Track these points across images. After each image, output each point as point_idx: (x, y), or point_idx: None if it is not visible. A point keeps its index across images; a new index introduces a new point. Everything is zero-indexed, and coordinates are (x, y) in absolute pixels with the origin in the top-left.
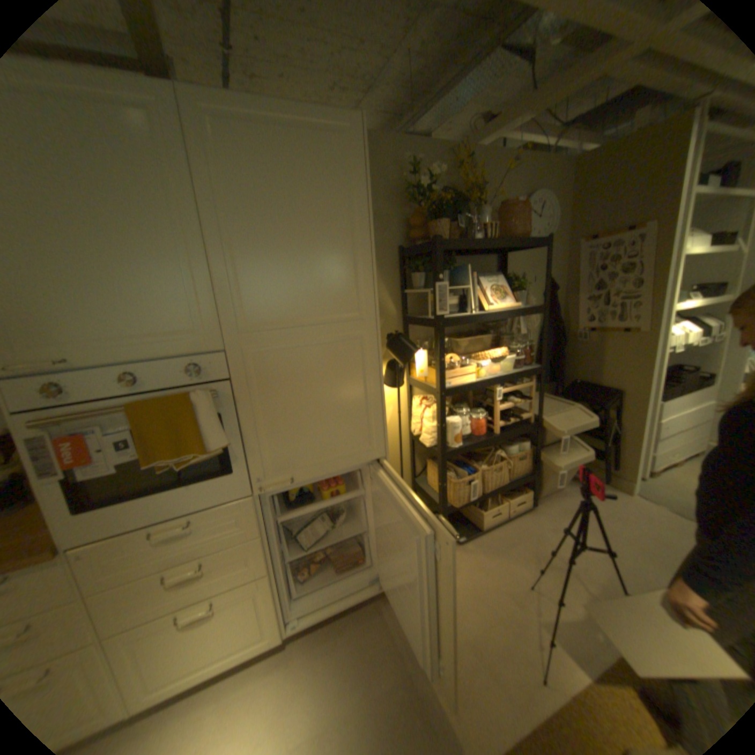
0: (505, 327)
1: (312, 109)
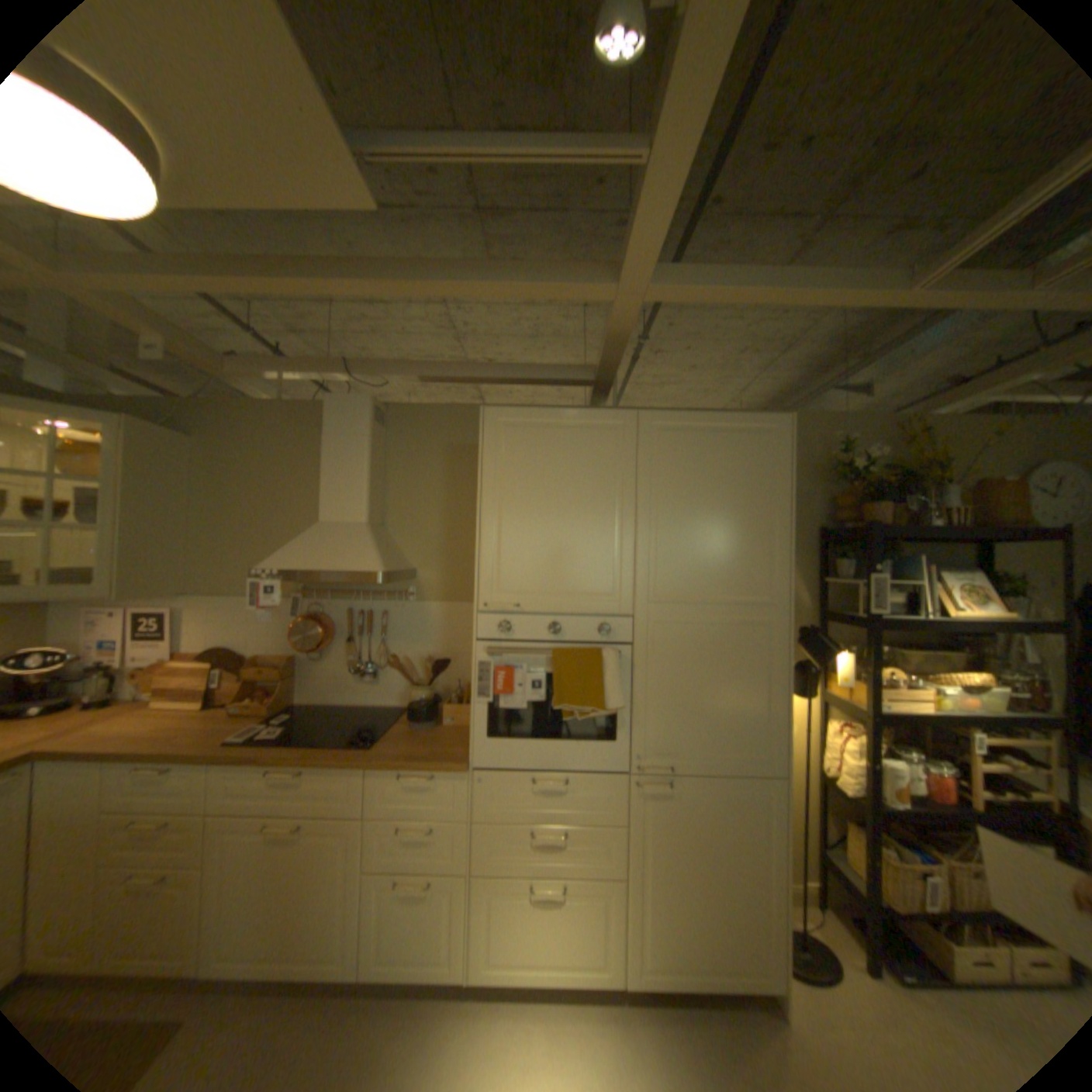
0: (994, 647)
1: (744, 418)
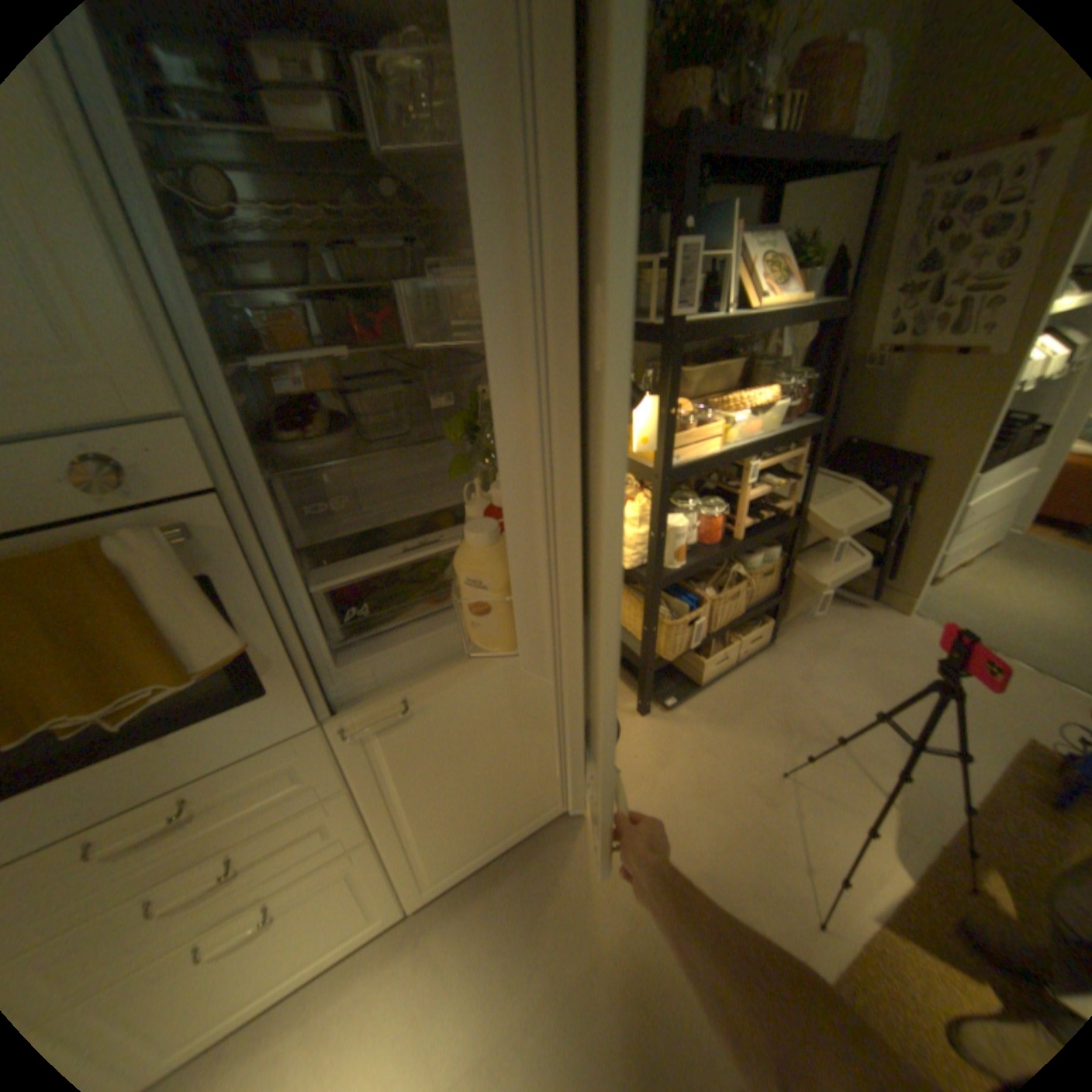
0: (762, 343)
1: None
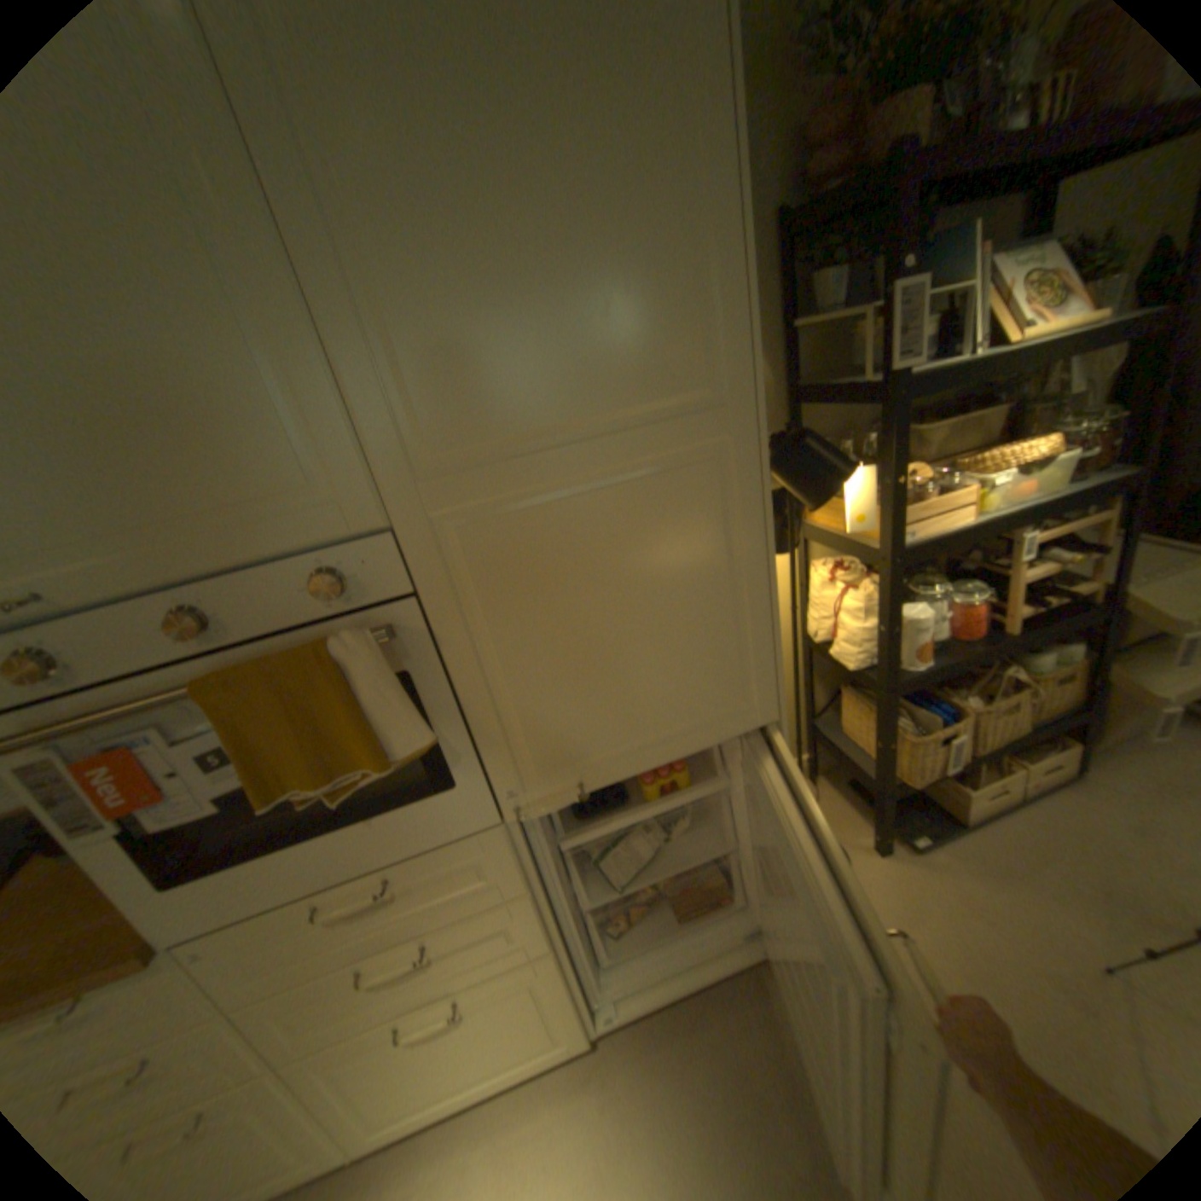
0: (1036, 380)
1: None
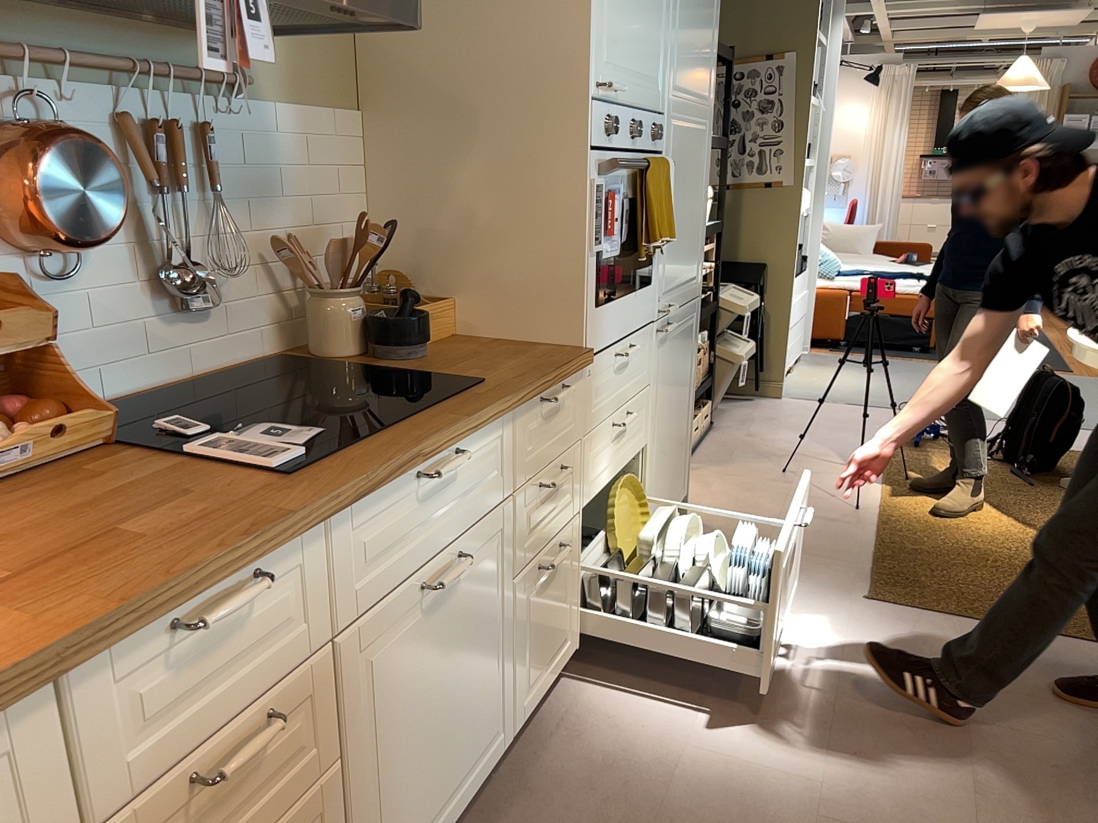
0: None
1: None
